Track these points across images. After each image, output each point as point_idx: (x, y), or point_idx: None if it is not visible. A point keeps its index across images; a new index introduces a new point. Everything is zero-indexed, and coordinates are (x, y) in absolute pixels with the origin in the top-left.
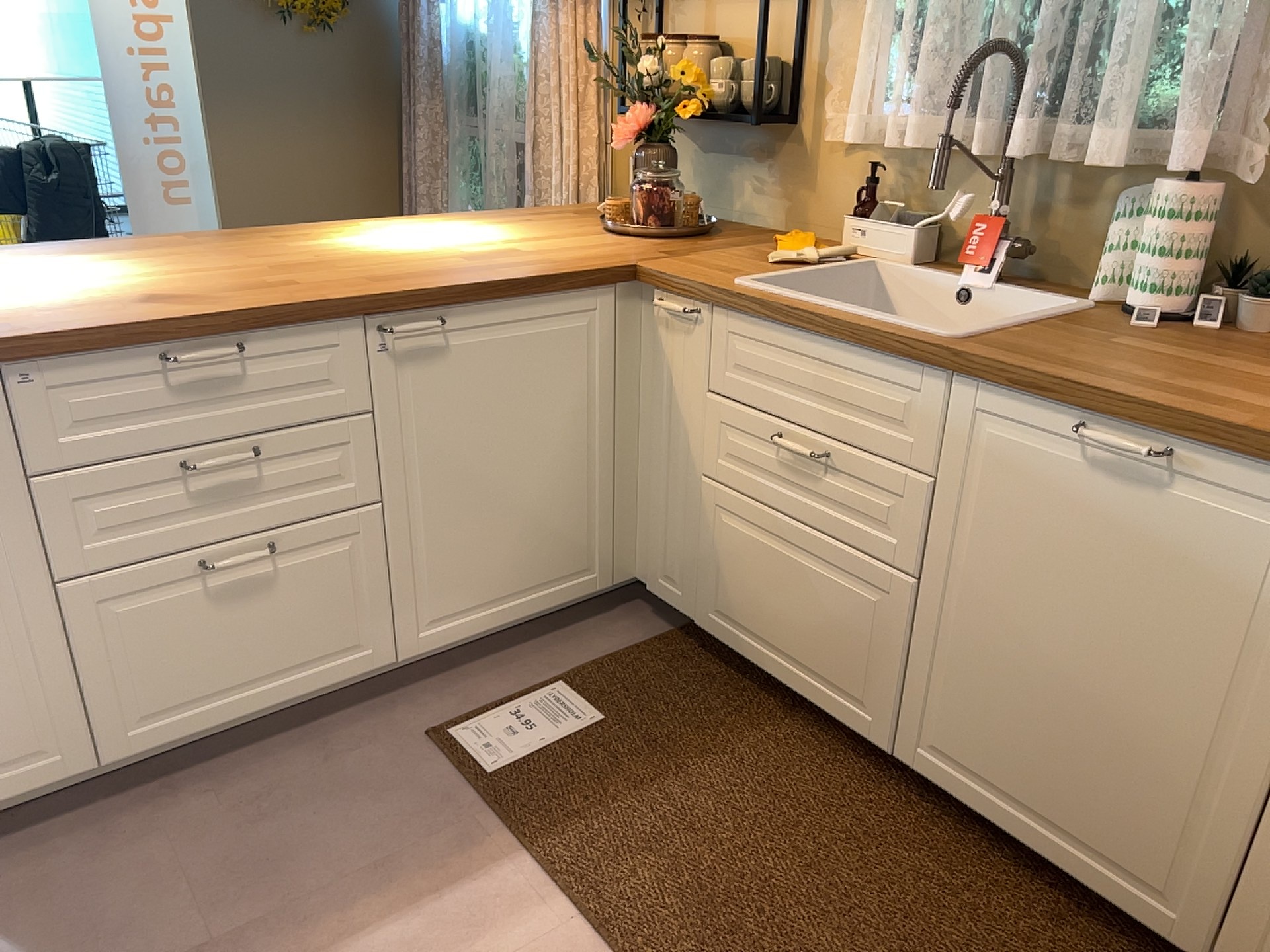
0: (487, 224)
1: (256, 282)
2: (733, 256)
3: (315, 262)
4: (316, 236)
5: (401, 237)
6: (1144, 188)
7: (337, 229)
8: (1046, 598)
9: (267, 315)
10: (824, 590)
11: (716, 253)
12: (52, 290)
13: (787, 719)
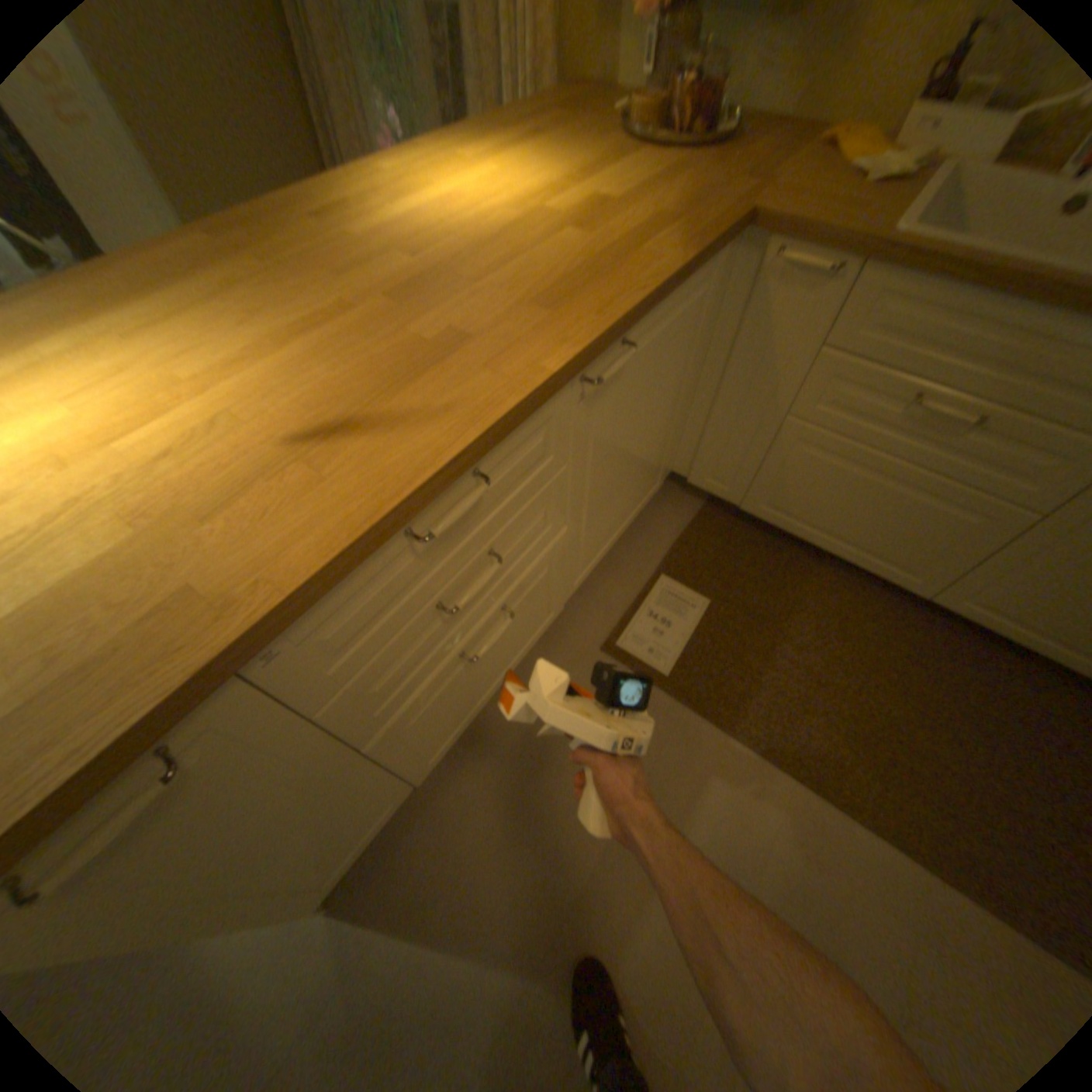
0: (508, 142)
1: (410, 340)
2: (820, 170)
3: (424, 268)
4: (353, 199)
5: (449, 184)
6: None
7: (362, 179)
8: None
9: (501, 423)
10: (913, 509)
11: (798, 167)
12: (147, 431)
13: (821, 567)
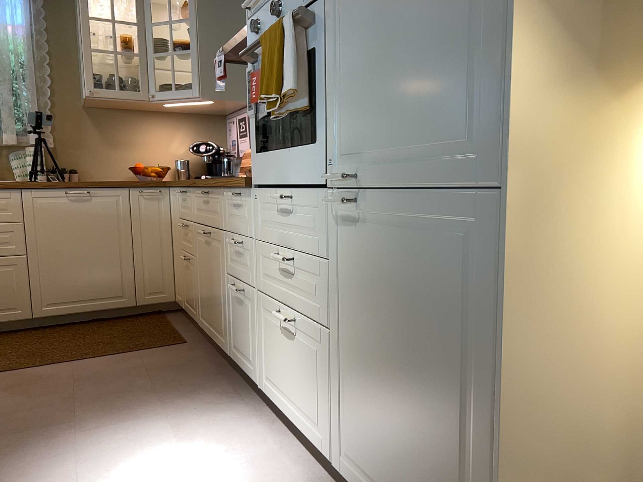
0: None
1: None
2: None
3: None
4: None
5: None
6: (18, 151)
7: None
8: (69, 239)
9: None
10: None
11: None
12: None
13: None
